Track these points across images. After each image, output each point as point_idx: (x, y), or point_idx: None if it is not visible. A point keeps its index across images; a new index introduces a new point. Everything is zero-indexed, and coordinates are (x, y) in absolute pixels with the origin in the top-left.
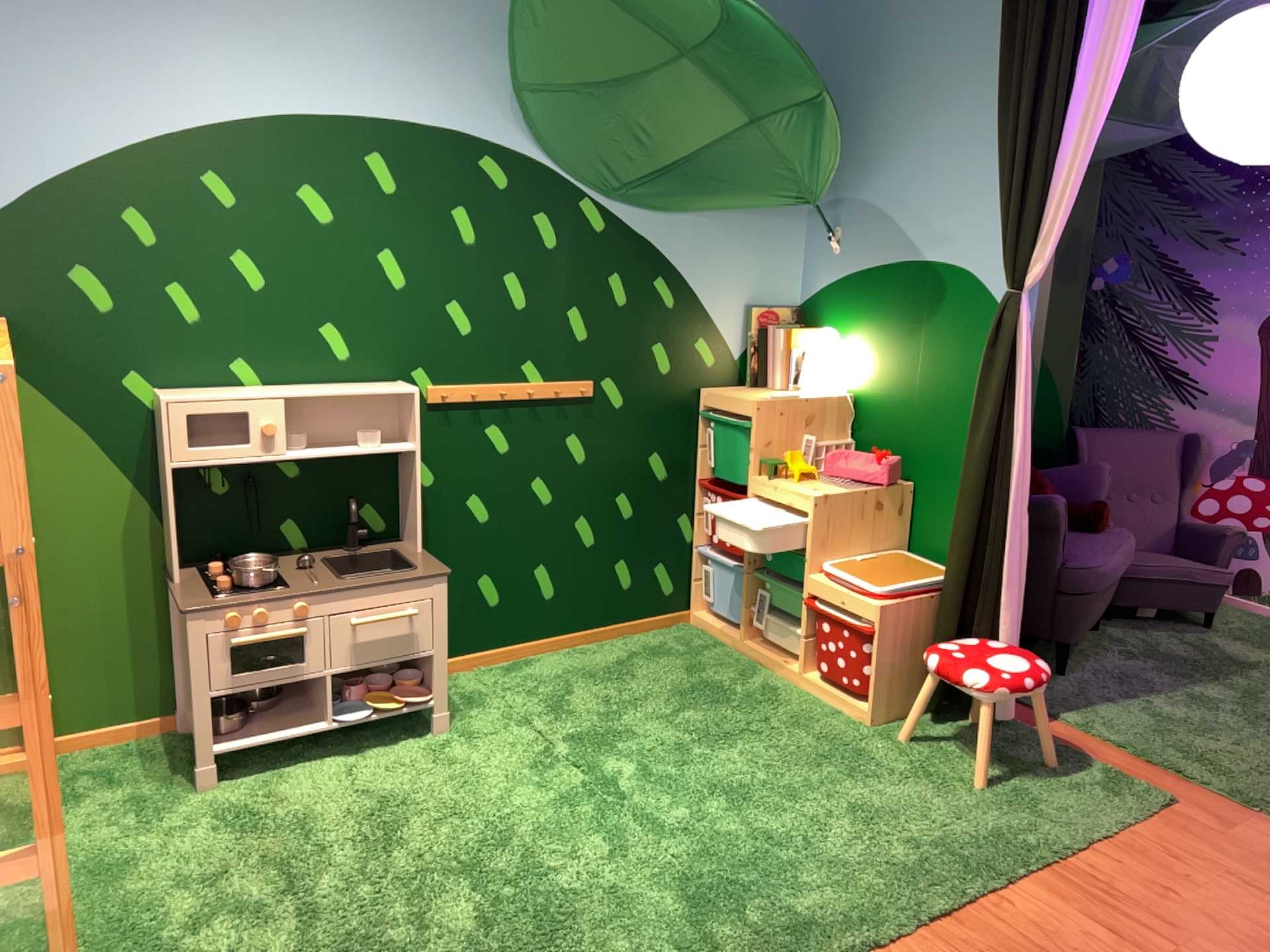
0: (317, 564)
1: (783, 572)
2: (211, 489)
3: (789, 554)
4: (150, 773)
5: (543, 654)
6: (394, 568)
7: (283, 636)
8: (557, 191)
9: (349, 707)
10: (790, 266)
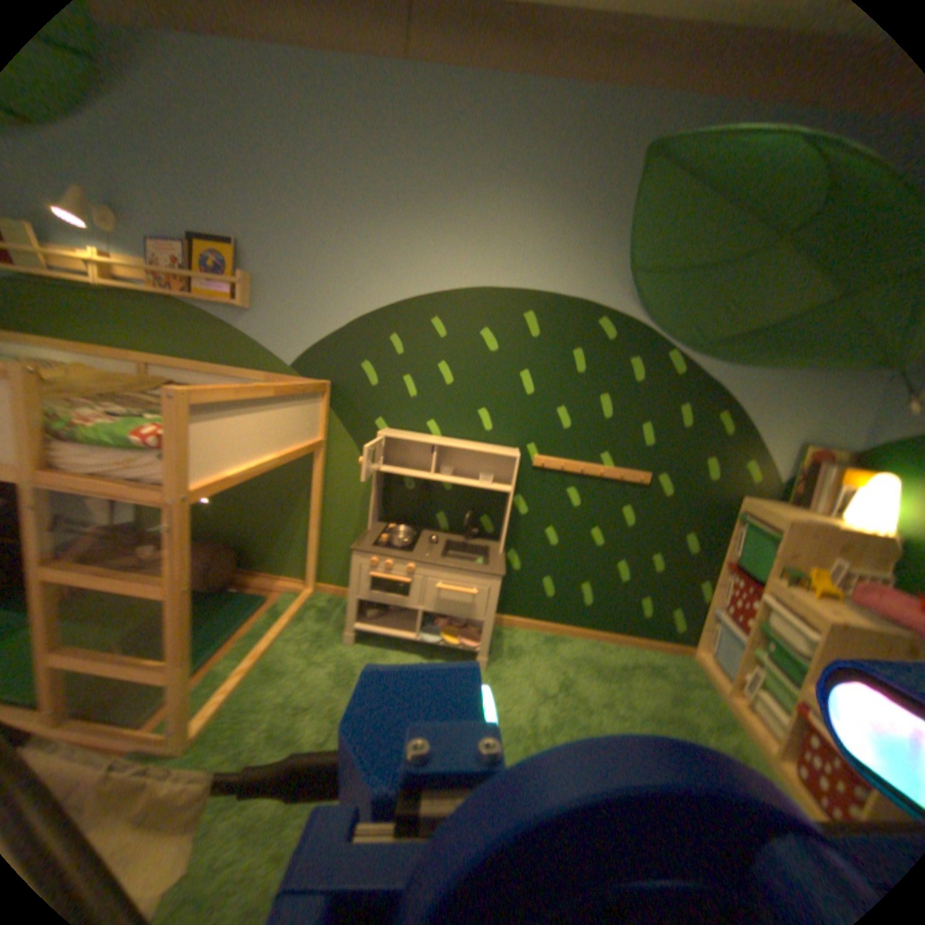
0: (436, 539)
1: (780, 666)
2: (400, 482)
3: (790, 655)
4: (329, 620)
5: (573, 637)
6: (482, 555)
7: (392, 578)
8: (650, 337)
9: (427, 629)
10: (858, 414)
